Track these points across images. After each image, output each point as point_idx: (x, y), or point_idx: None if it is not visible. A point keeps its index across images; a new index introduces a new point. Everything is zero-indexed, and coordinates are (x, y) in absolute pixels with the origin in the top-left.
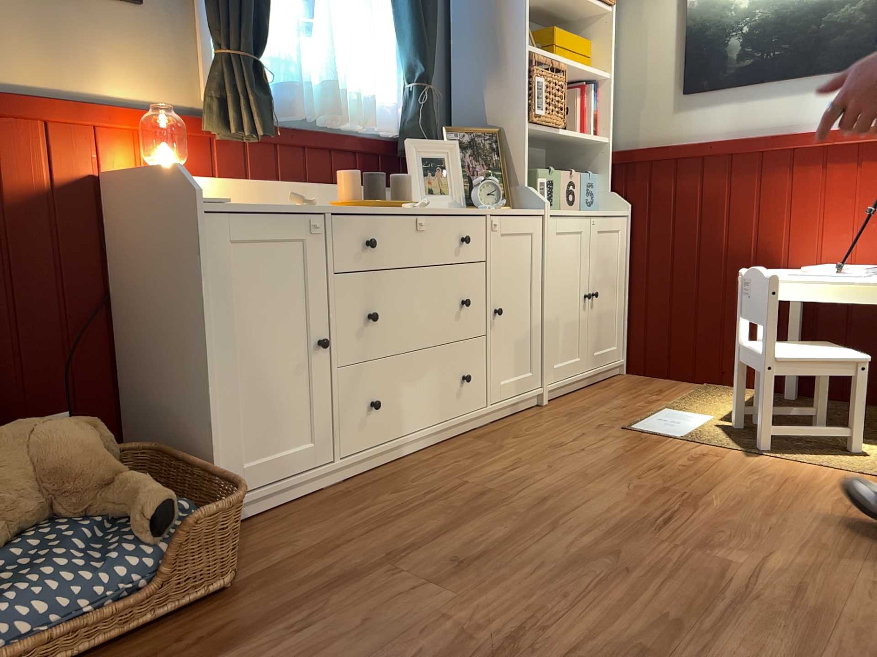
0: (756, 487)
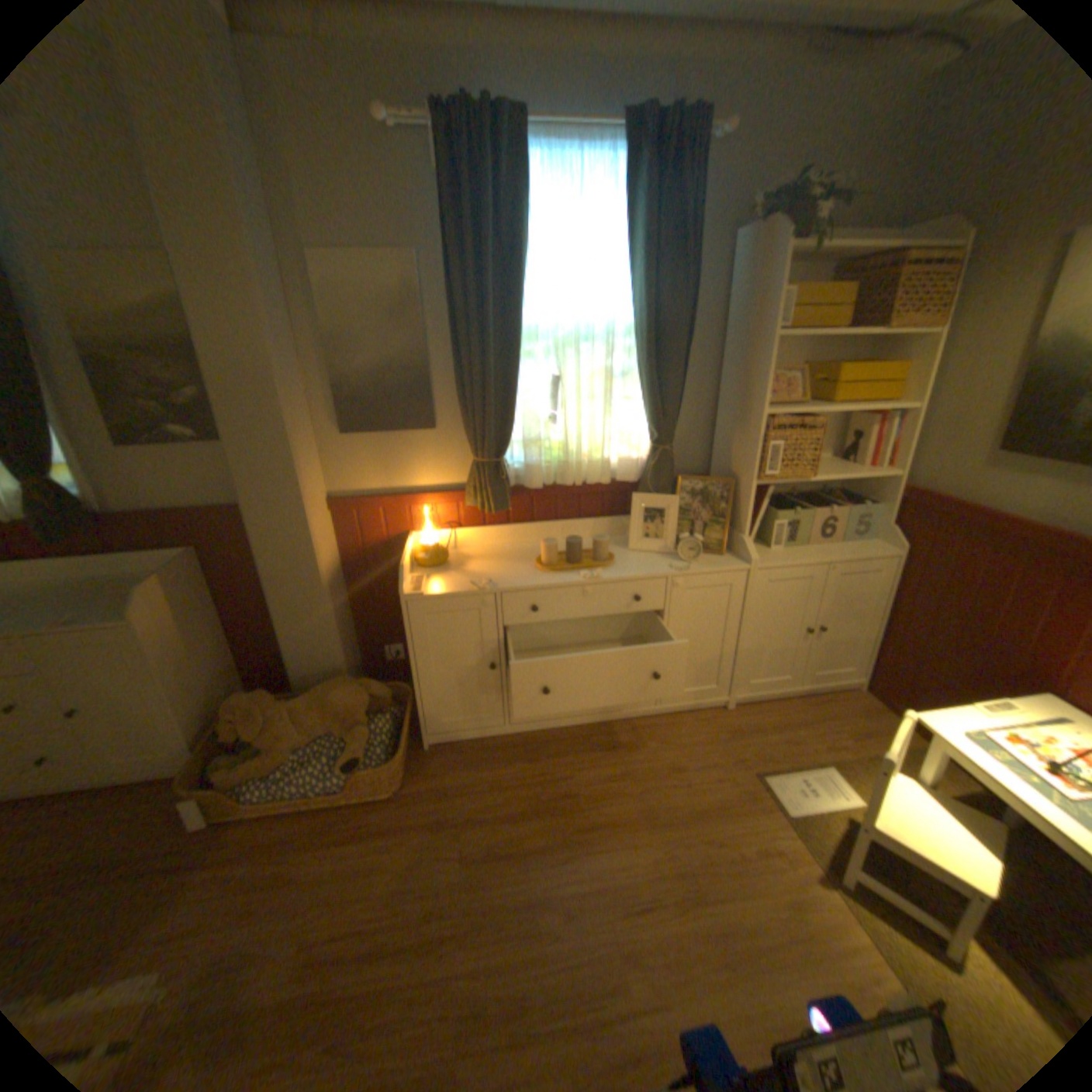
0: (768, 930)
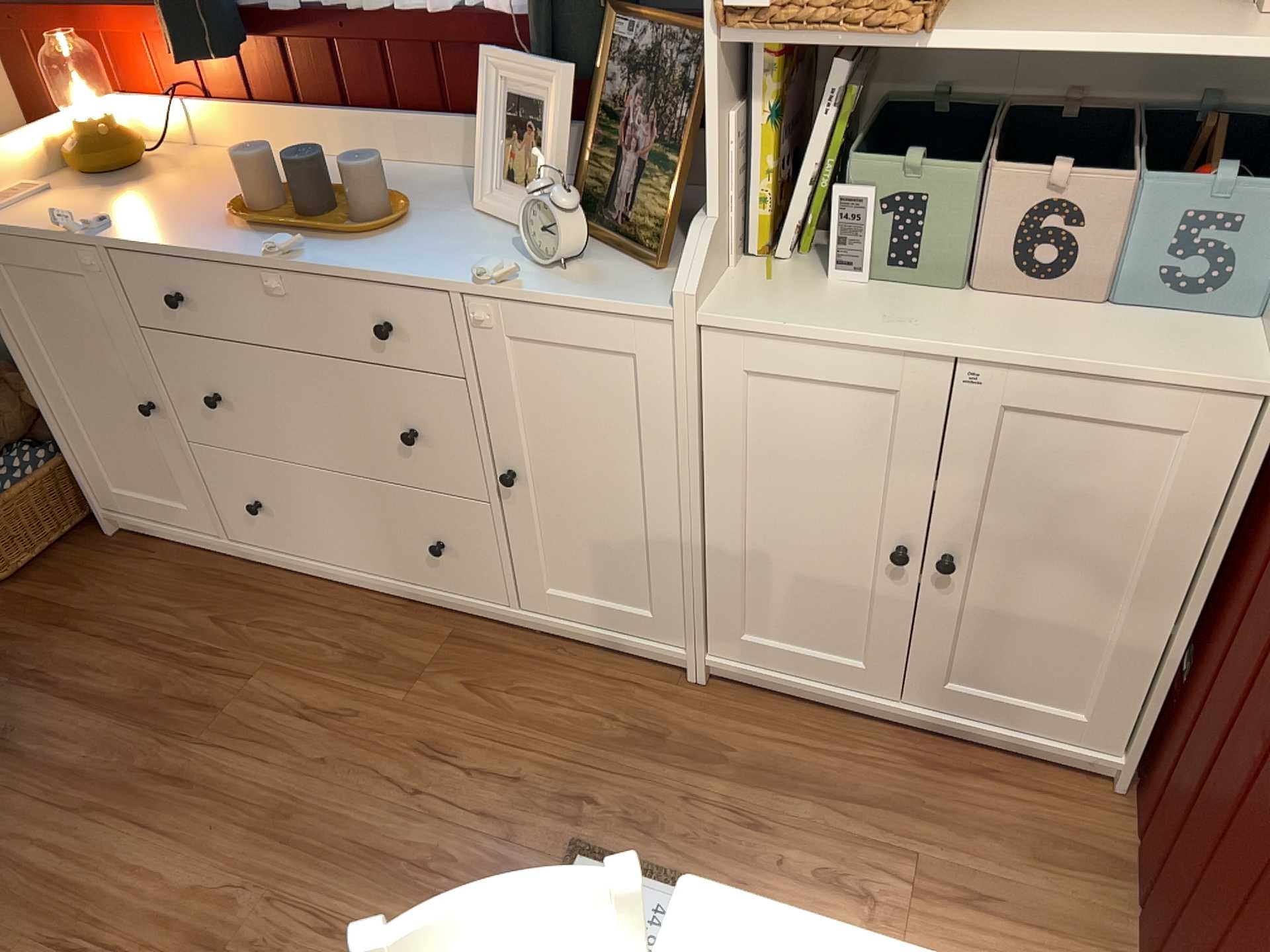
0: None
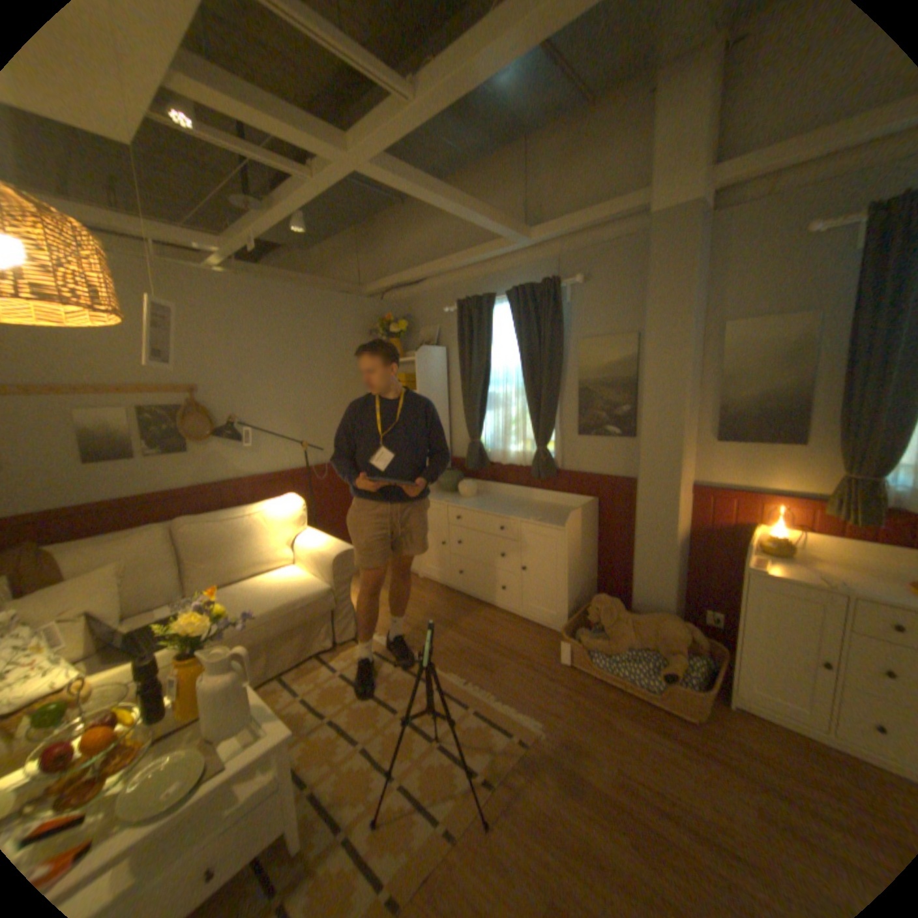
0: None
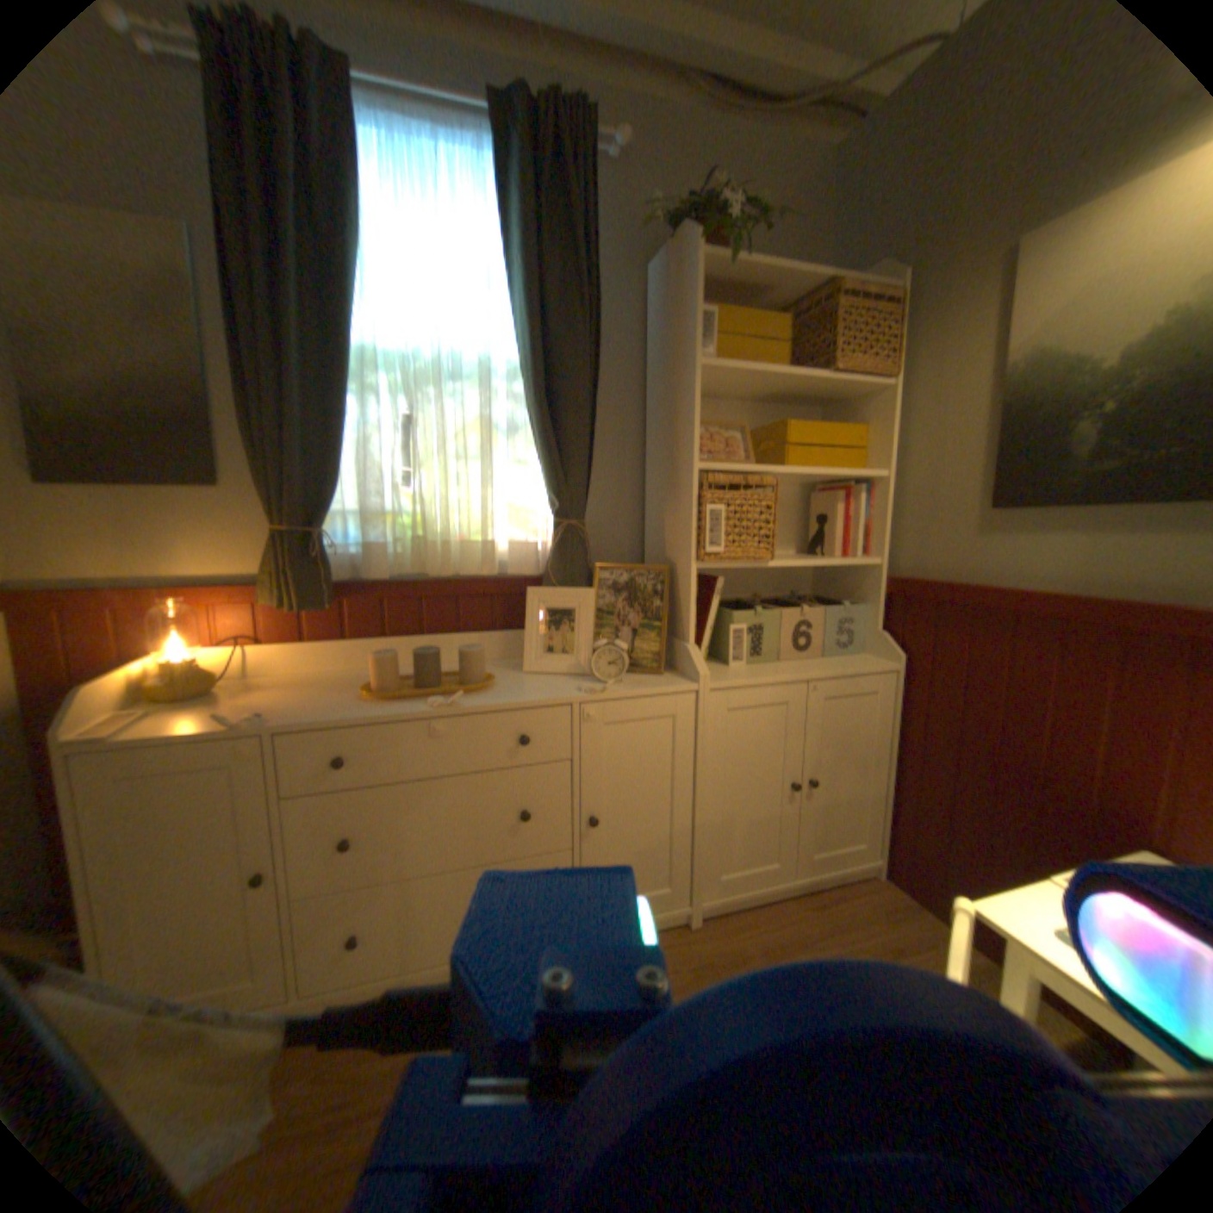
0: None
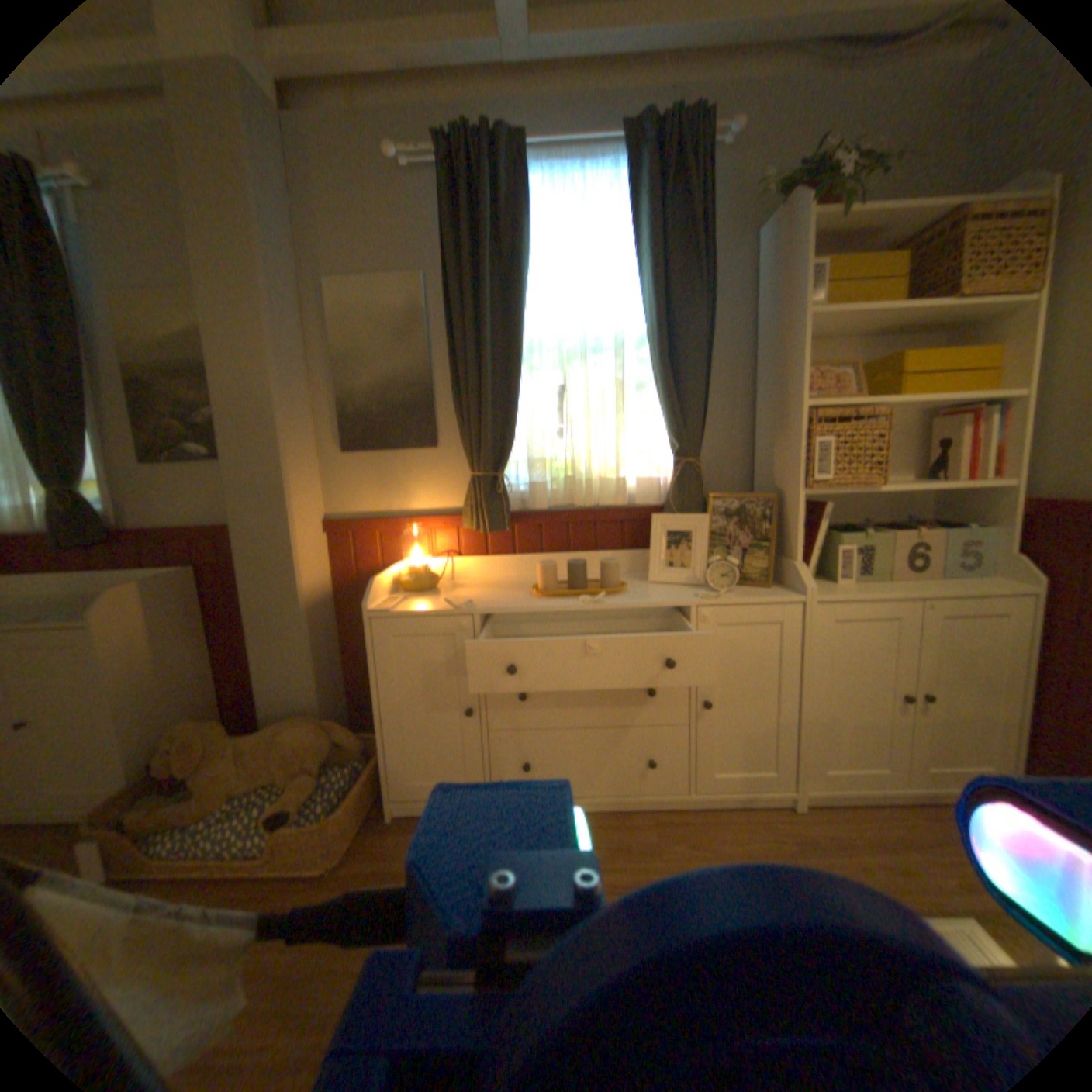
0: None
